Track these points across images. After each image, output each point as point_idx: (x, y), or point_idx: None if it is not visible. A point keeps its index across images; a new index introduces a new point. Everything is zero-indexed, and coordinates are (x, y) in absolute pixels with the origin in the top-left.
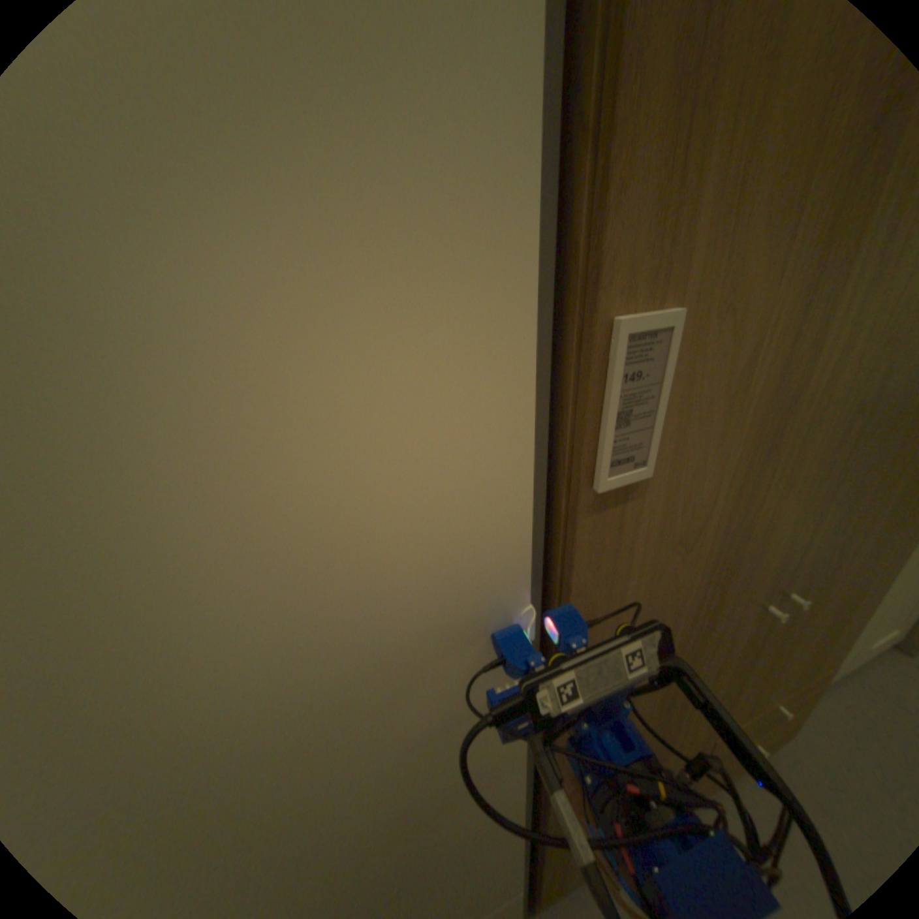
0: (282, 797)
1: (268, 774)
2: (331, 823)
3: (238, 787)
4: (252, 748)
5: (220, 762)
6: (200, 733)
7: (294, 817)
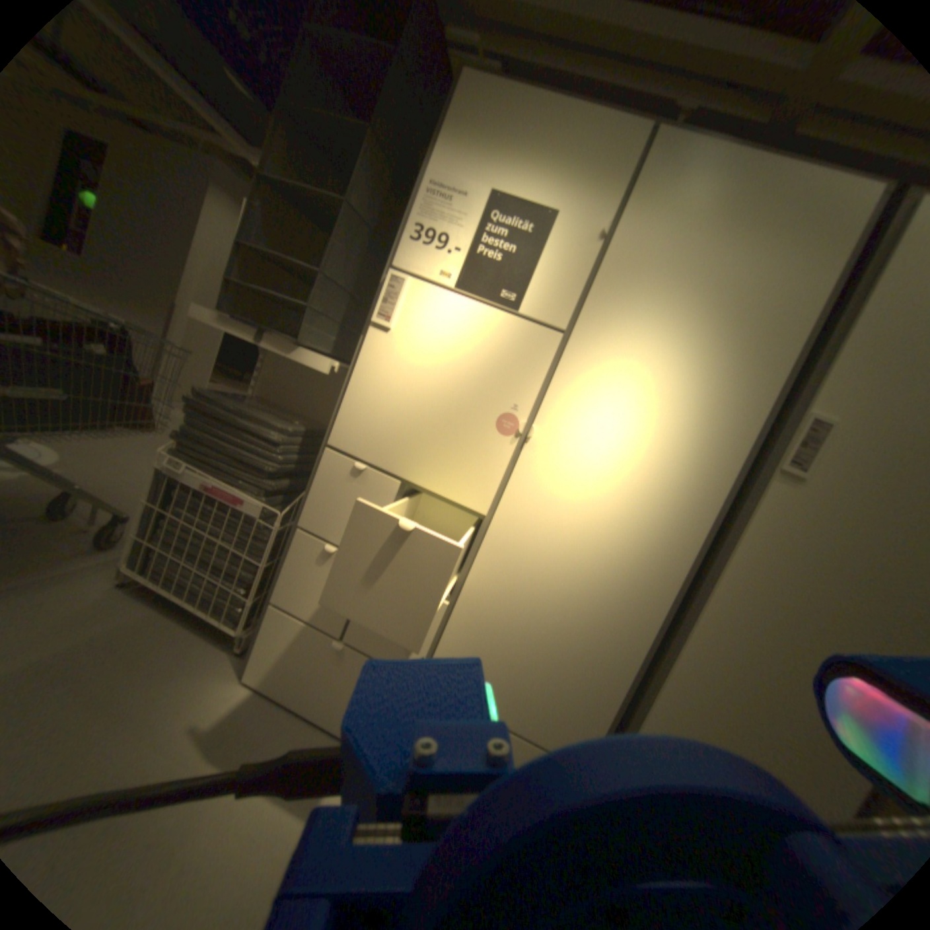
0: (831, 608)
1: (840, 592)
2: (824, 645)
3: (829, 587)
4: (849, 576)
5: (838, 571)
6: (848, 554)
7: (822, 624)
